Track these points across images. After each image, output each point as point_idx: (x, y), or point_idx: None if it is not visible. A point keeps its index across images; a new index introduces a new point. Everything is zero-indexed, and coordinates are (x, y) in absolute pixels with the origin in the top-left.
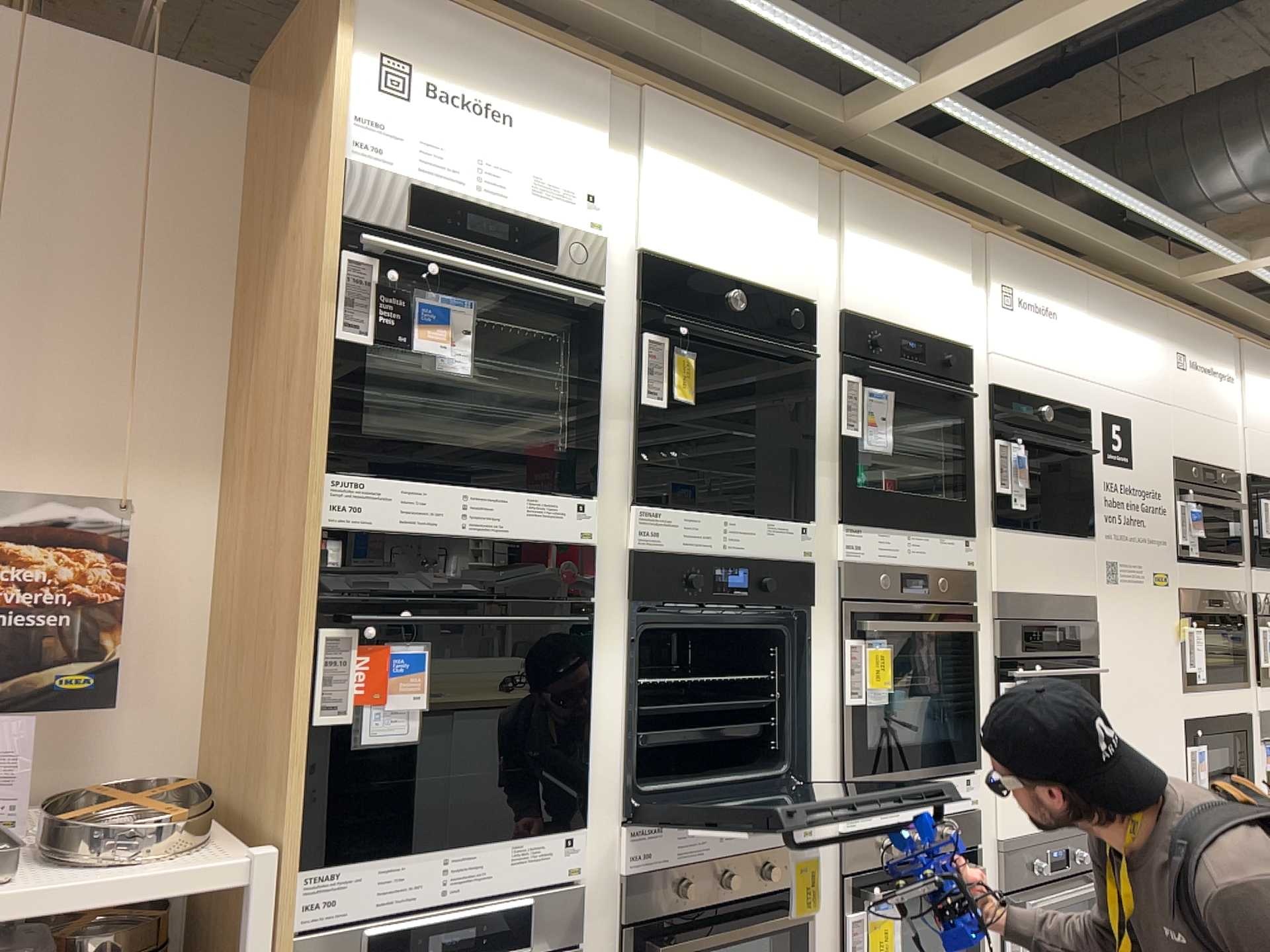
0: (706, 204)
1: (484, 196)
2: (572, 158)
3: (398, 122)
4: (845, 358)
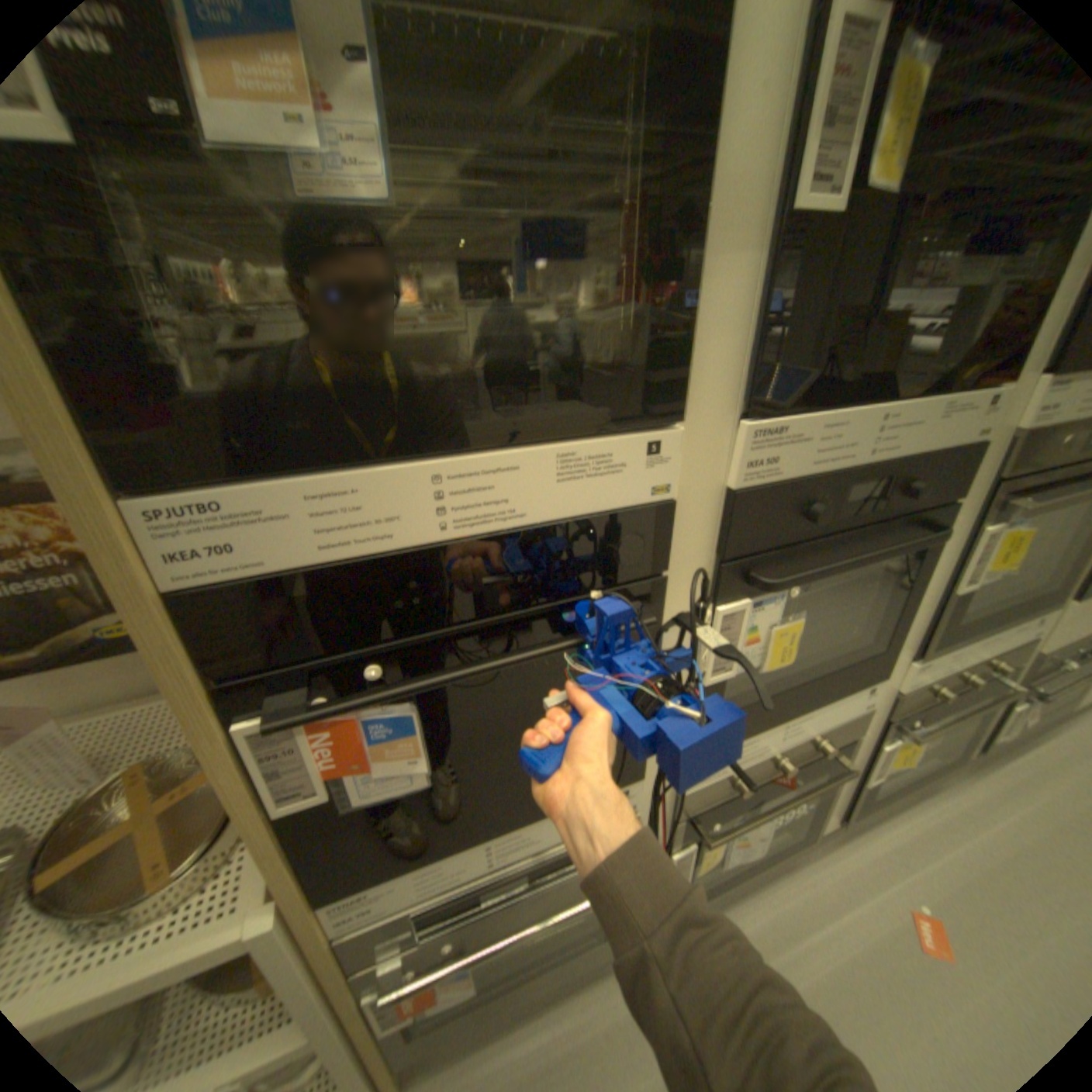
0: None
1: None
2: None
3: None
4: None
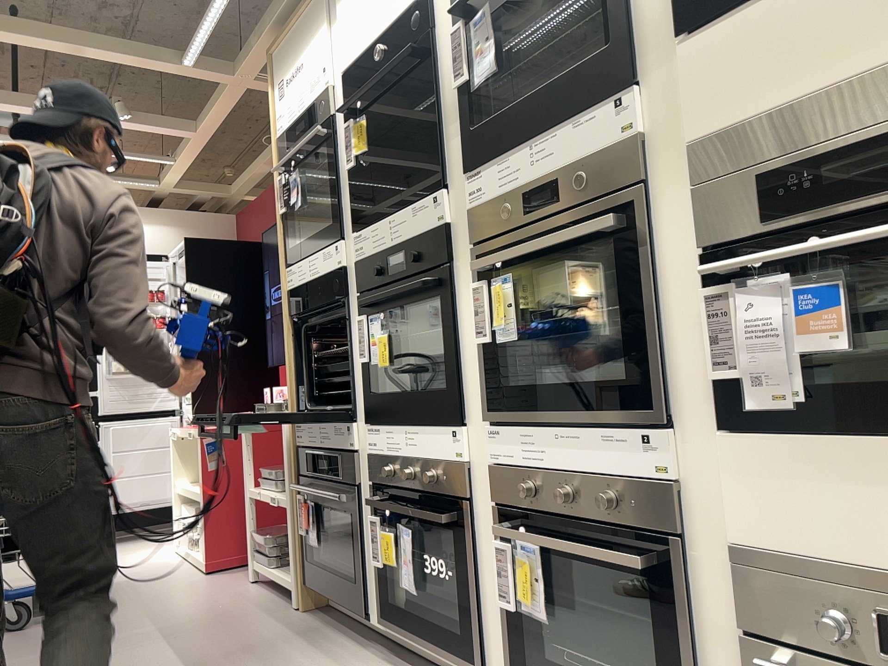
0: (359, 7)
1: (299, 113)
2: (316, 57)
3: (282, 109)
4: (446, 17)
